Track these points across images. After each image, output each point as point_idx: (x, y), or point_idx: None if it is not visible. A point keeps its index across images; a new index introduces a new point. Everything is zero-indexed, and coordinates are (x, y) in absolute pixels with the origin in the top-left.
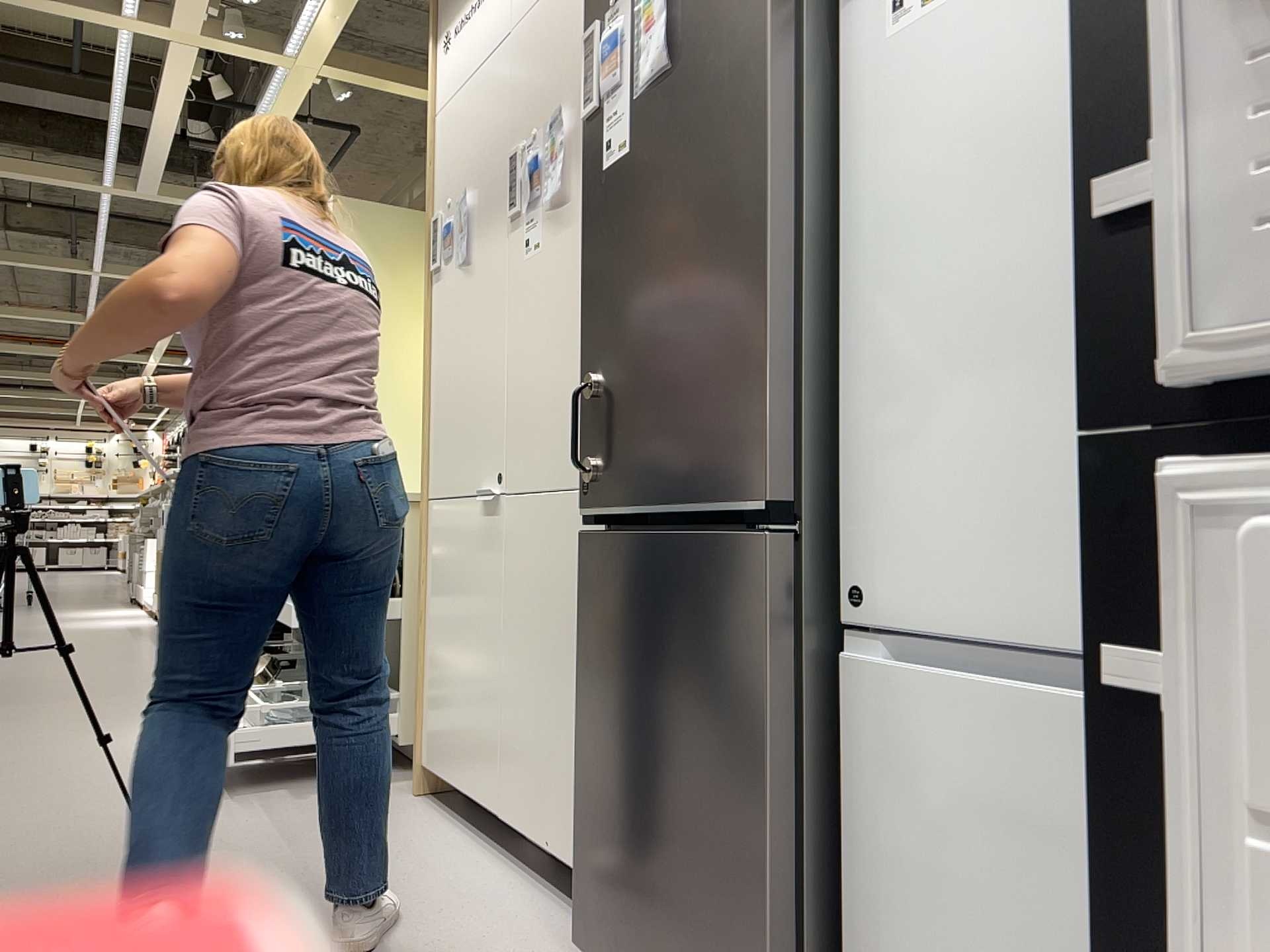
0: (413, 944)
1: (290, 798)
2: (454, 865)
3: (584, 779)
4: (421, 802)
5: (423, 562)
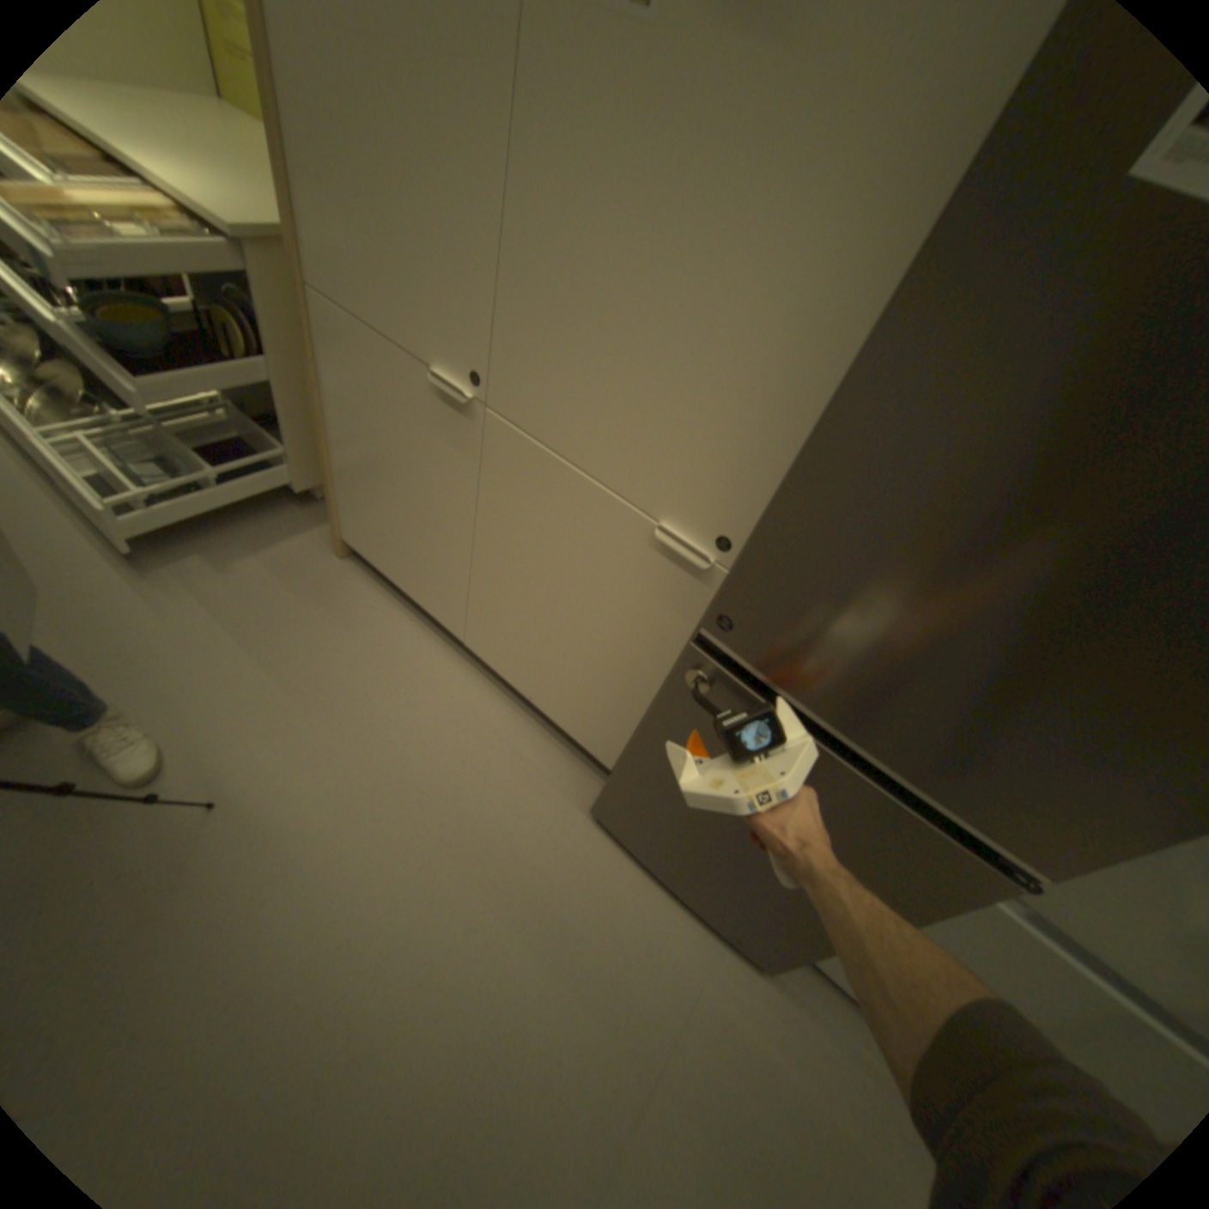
0: (464, 811)
1: (214, 571)
2: (435, 677)
3: (632, 766)
4: (352, 568)
5: (314, 361)
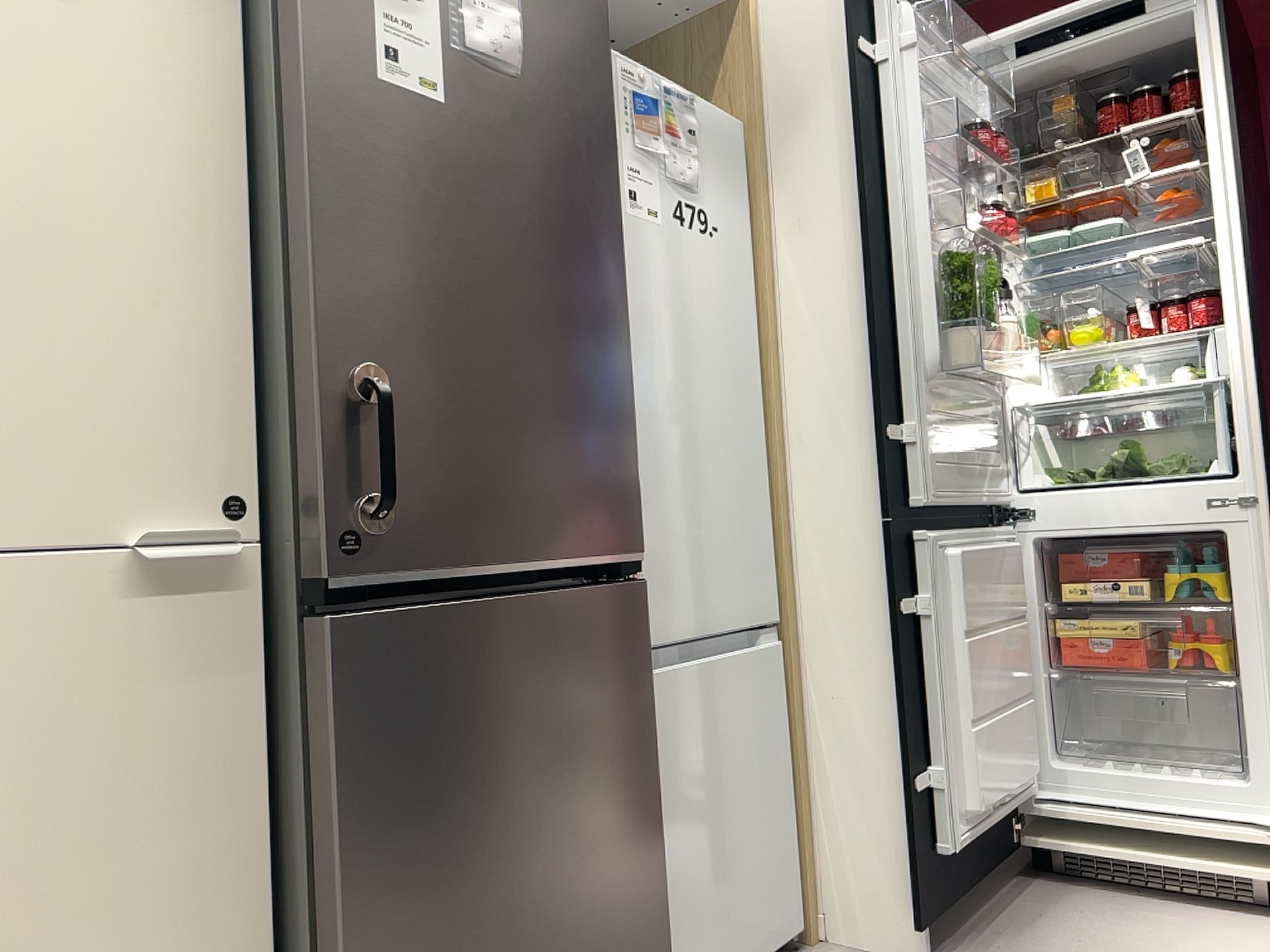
0: None
1: None
2: None
3: None
4: None
5: None
